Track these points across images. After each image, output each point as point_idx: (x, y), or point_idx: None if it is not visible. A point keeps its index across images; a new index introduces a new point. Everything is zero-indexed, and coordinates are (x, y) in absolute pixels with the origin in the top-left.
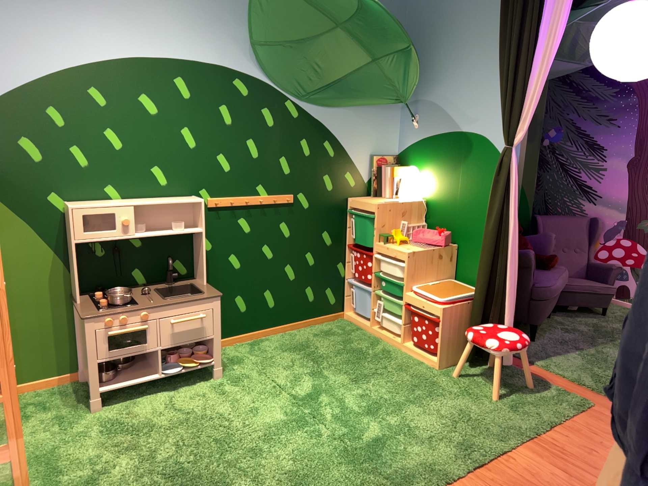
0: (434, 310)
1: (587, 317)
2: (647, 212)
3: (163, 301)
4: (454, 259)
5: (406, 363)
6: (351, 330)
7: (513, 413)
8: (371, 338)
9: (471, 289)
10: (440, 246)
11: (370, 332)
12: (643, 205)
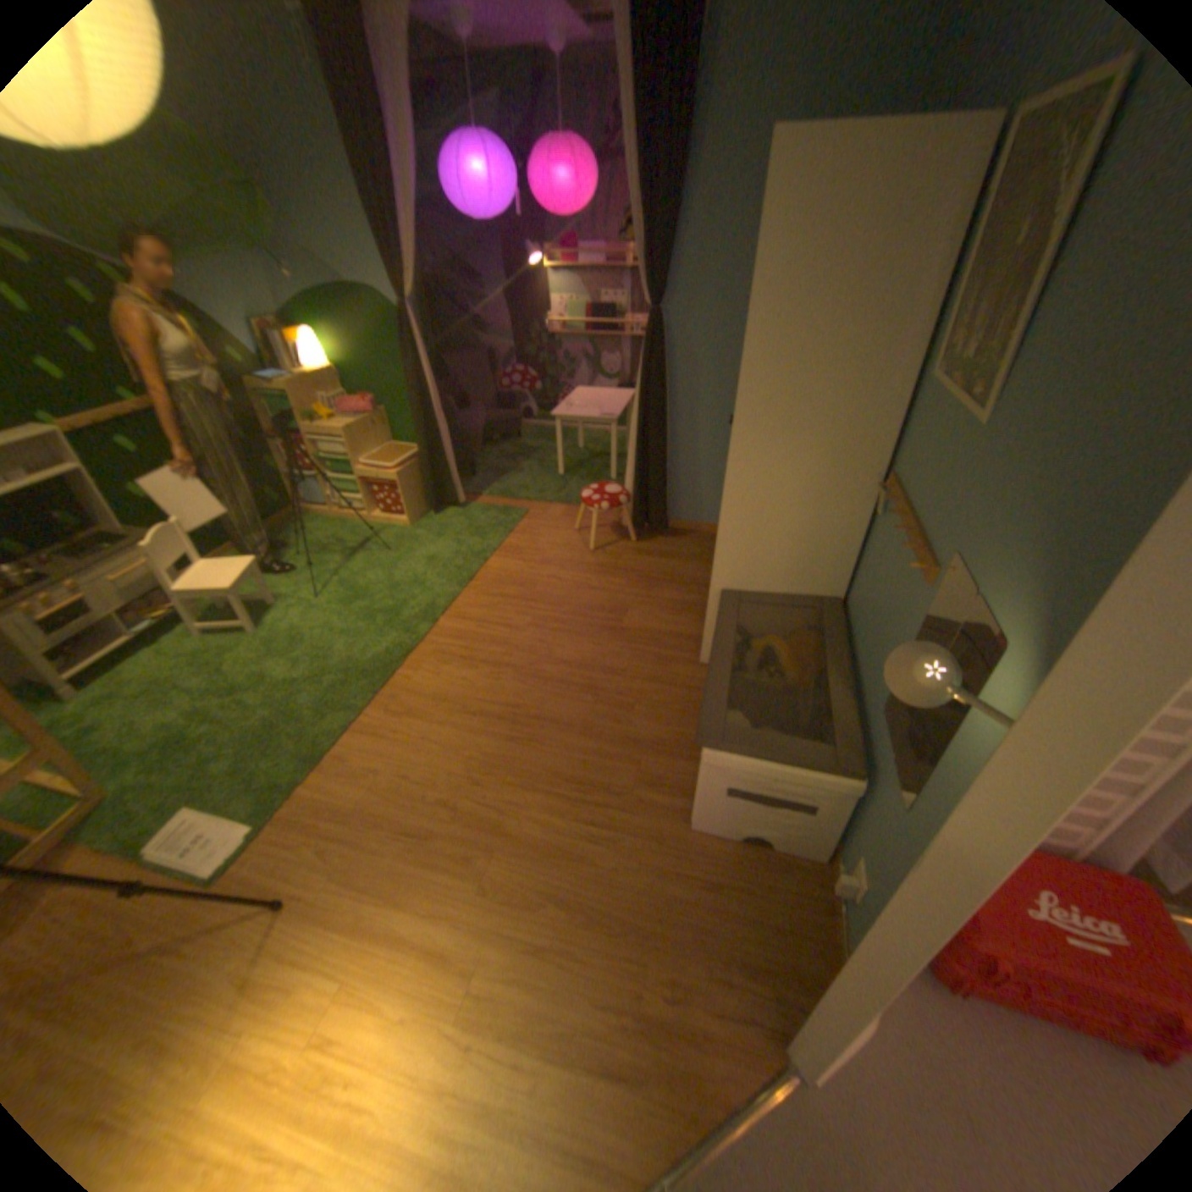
0: (389, 478)
1: (509, 445)
2: (530, 338)
3: (86, 564)
4: (386, 425)
5: (381, 533)
6: (311, 522)
7: (479, 538)
8: (336, 522)
9: (413, 450)
10: (370, 415)
11: (332, 517)
12: (526, 333)
